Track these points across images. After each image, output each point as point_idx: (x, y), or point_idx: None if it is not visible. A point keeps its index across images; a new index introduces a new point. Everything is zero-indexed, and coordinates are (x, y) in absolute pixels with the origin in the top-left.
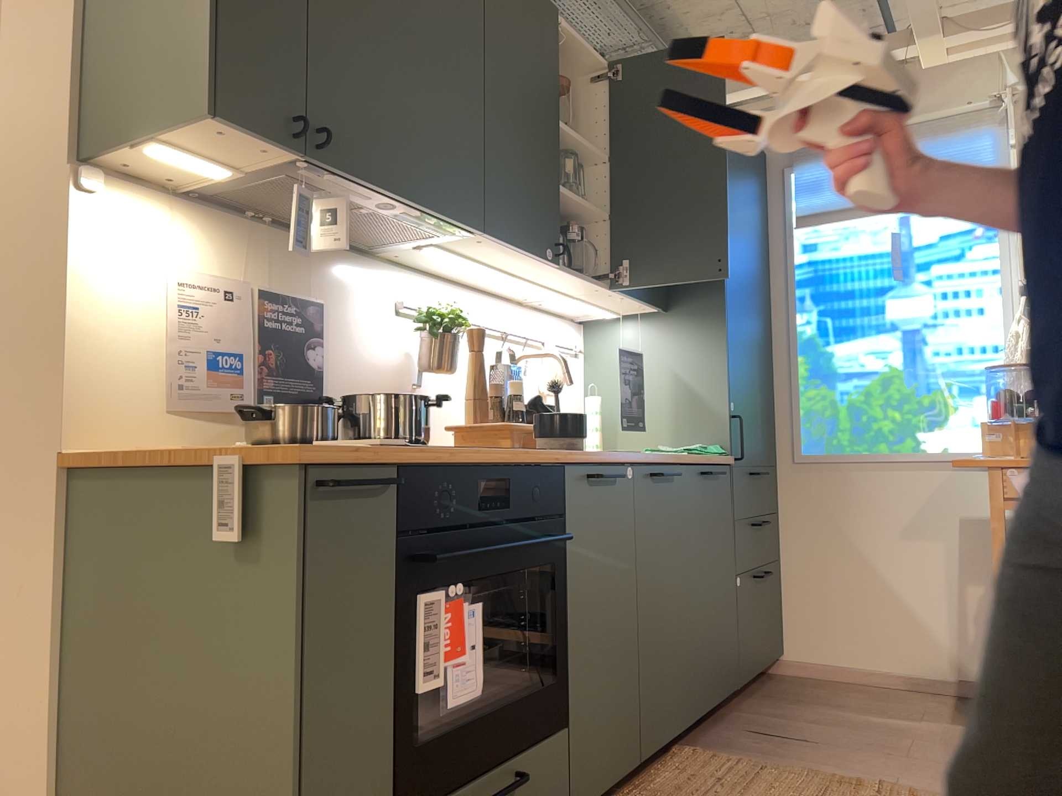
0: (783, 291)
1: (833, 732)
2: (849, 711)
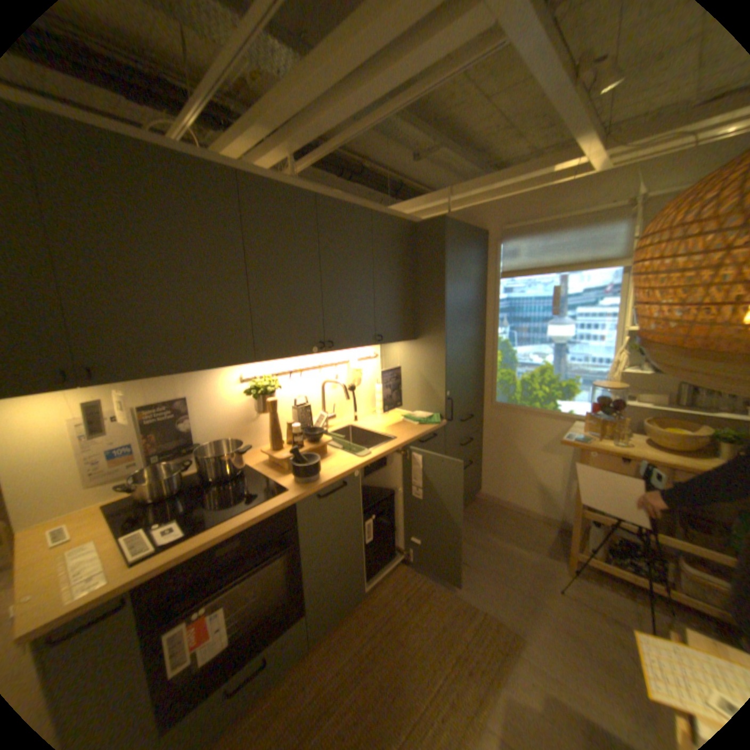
0: (492, 314)
1: (483, 558)
2: (498, 539)
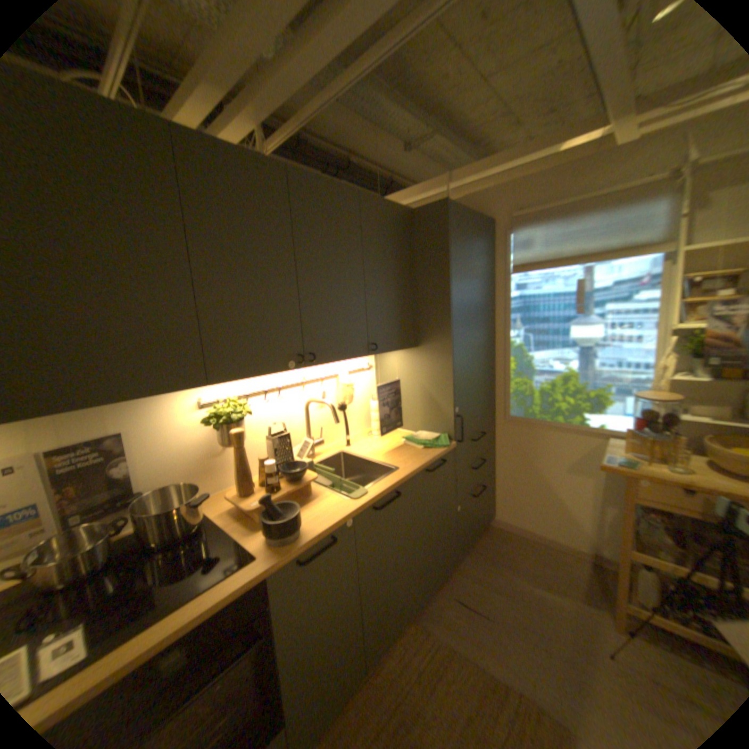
0: (503, 314)
1: (507, 608)
2: (522, 580)
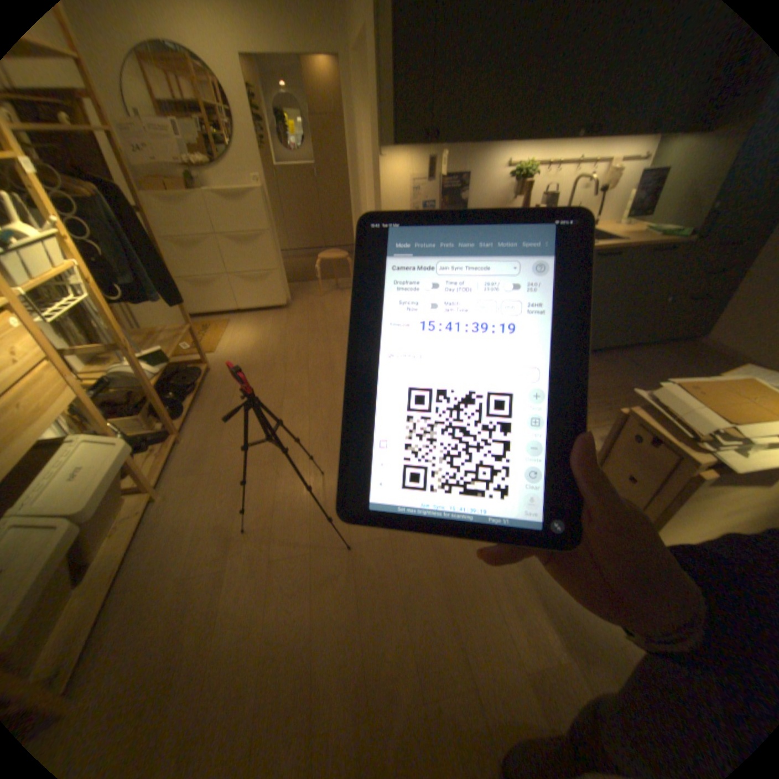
0: None
1: (668, 373)
2: (696, 369)
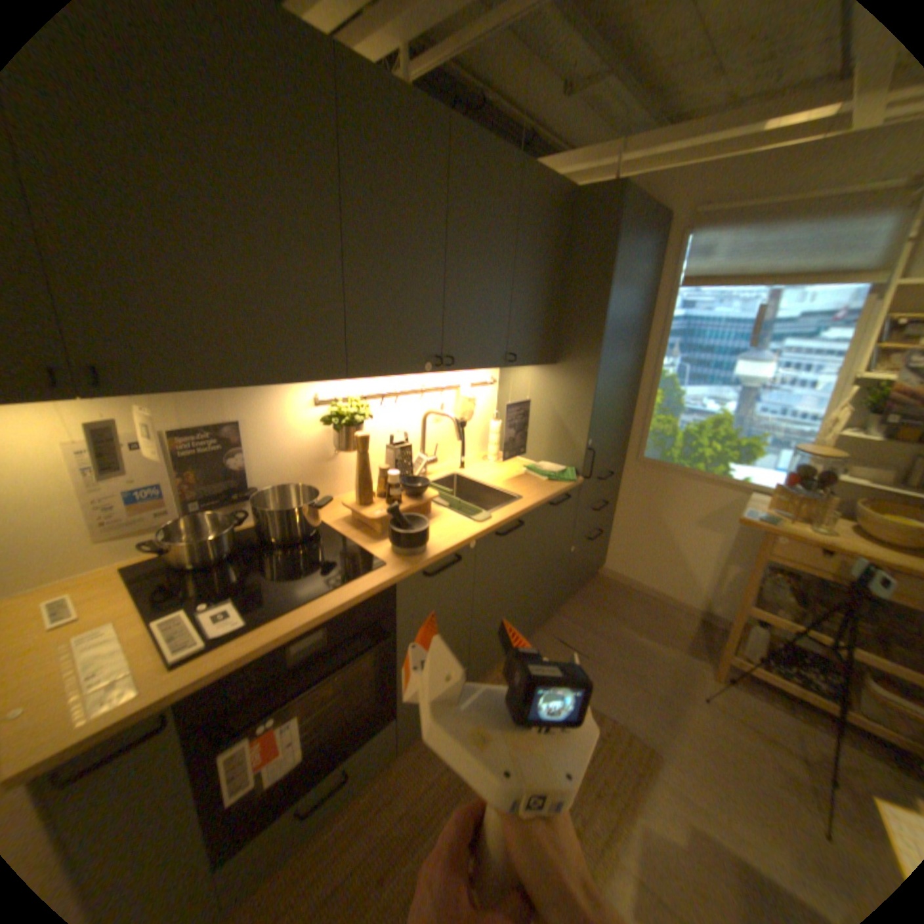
0: (659, 337)
1: (608, 650)
2: (626, 627)
